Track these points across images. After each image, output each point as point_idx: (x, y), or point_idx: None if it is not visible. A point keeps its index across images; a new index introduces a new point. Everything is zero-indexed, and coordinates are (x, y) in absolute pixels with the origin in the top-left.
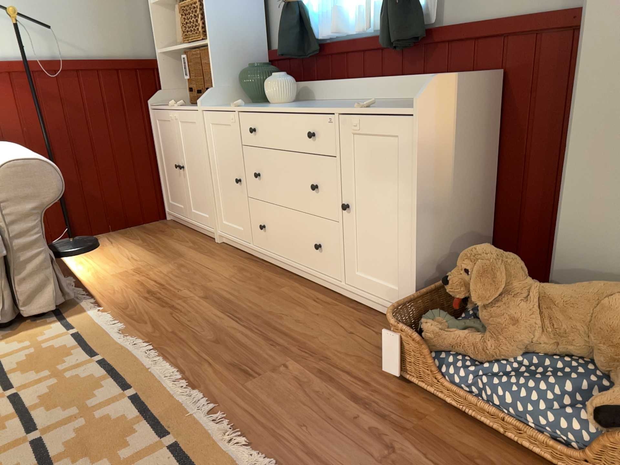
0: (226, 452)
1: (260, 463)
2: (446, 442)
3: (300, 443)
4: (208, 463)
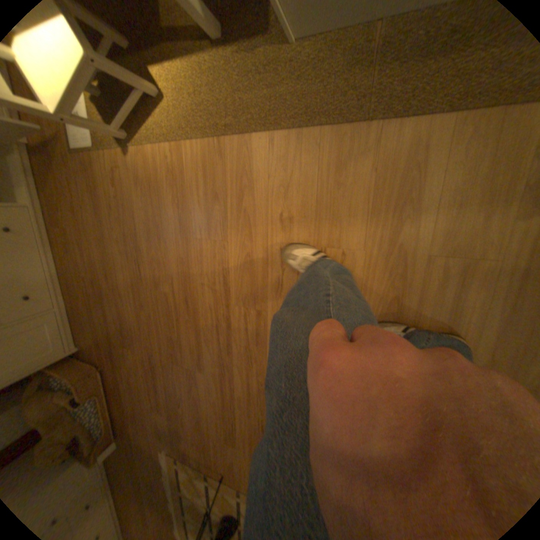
0: (164, 476)
1: (157, 466)
2: (117, 421)
3: (147, 458)
4: (169, 479)
